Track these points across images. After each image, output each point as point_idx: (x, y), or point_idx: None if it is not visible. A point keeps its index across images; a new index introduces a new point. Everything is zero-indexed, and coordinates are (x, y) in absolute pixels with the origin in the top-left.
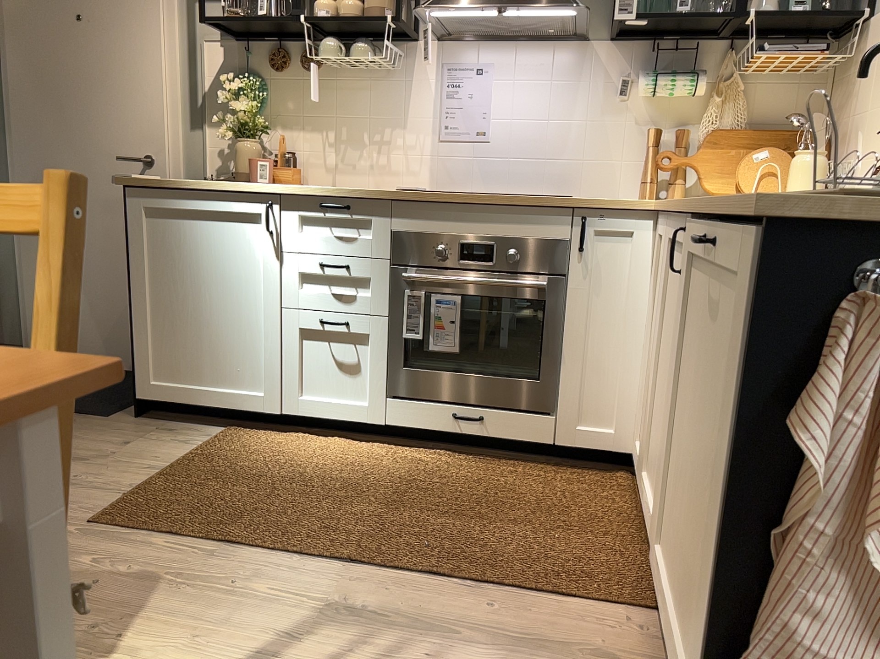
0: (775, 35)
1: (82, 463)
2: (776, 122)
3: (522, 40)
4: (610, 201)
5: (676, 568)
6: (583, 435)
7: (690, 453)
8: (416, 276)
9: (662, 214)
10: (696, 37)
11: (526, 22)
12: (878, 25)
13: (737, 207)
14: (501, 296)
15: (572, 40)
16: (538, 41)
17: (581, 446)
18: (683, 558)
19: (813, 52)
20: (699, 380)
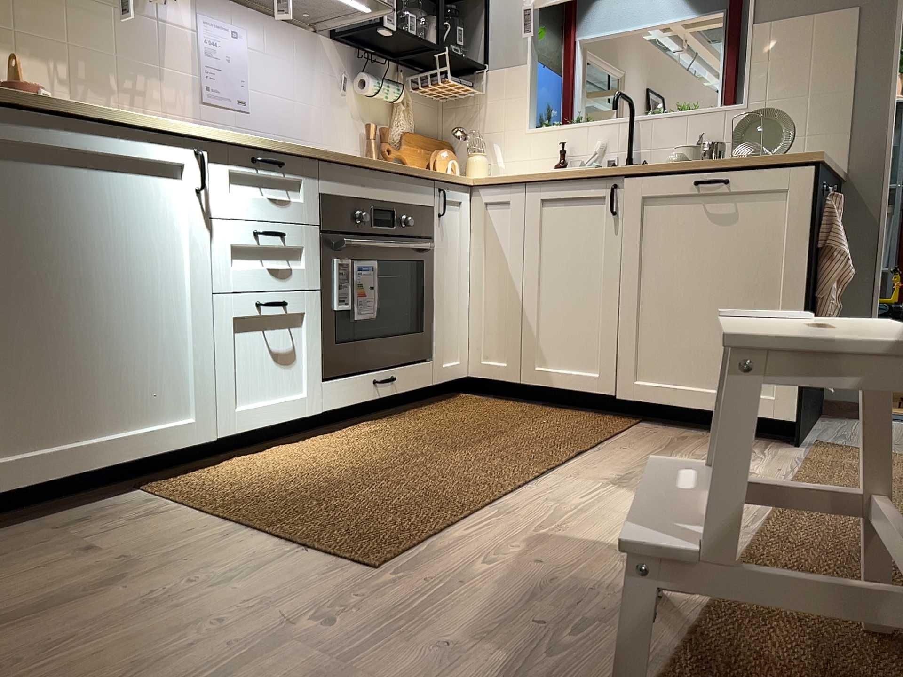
0: (421, 68)
1: (123, 579)
2: (421, 131)
3: (263, 17)
4: (453, 174)
5: (671, 374)
6: (446, 369)
7: (673, 304)
8: (356, 240)
9: (490, 185)
10: (385, 56)
11: (271, 1)
12: (499, 78)
13: (743, 158)
14: (396, 258)
15: (308, 32)
16: (273, 22)
17: (446, 378)
18: (685, 361)
19: (468, 86)
20: (675, 261)
